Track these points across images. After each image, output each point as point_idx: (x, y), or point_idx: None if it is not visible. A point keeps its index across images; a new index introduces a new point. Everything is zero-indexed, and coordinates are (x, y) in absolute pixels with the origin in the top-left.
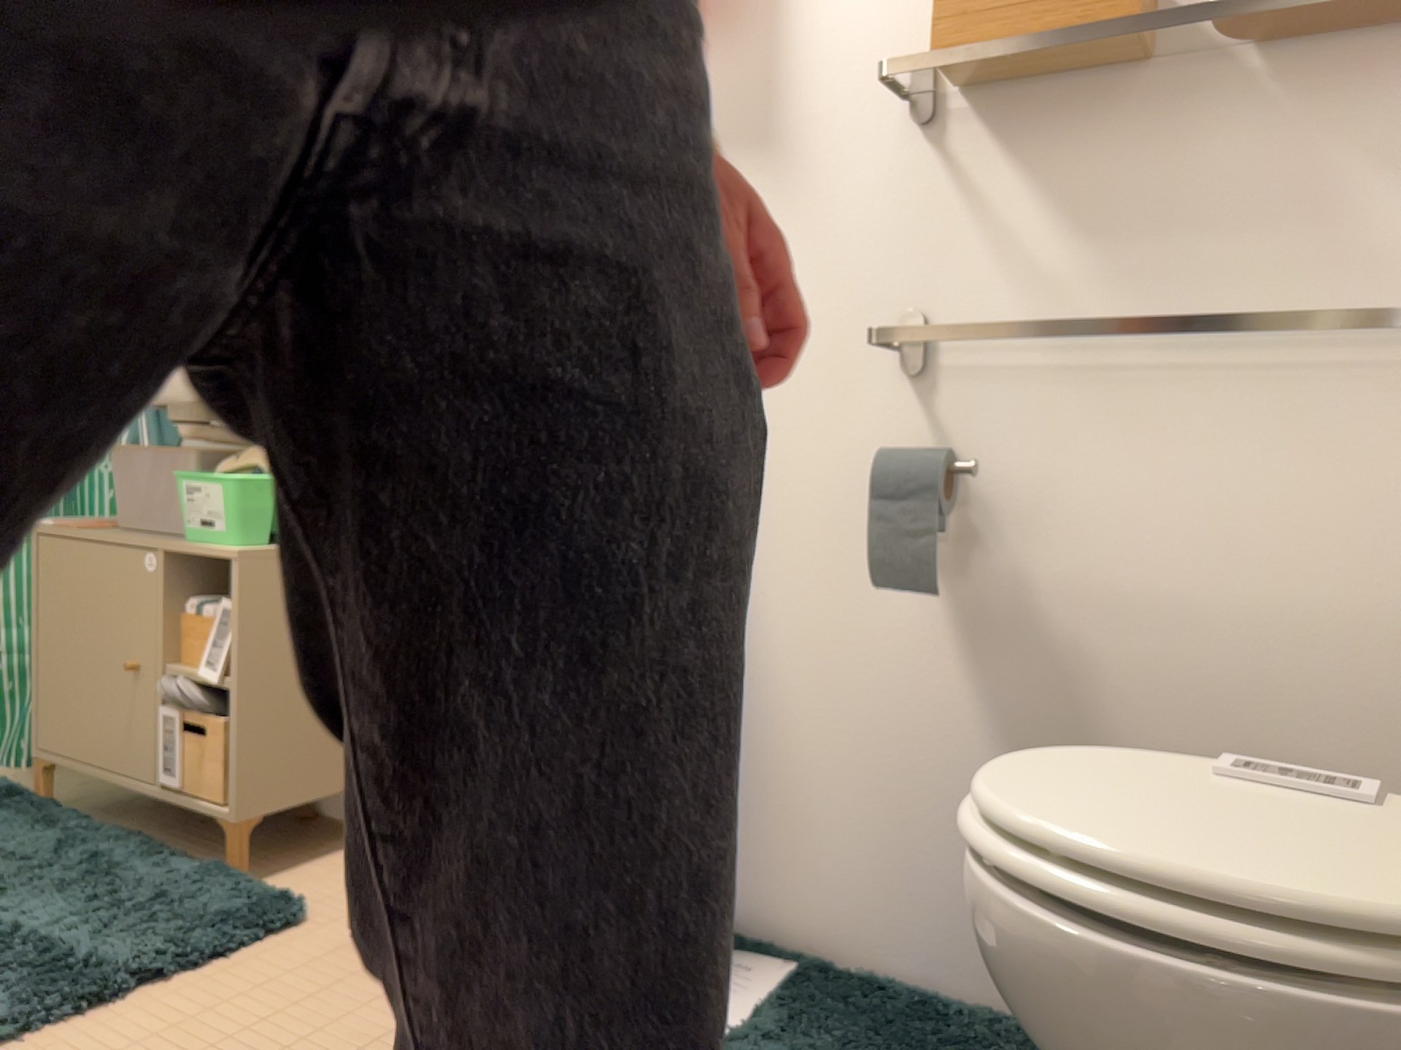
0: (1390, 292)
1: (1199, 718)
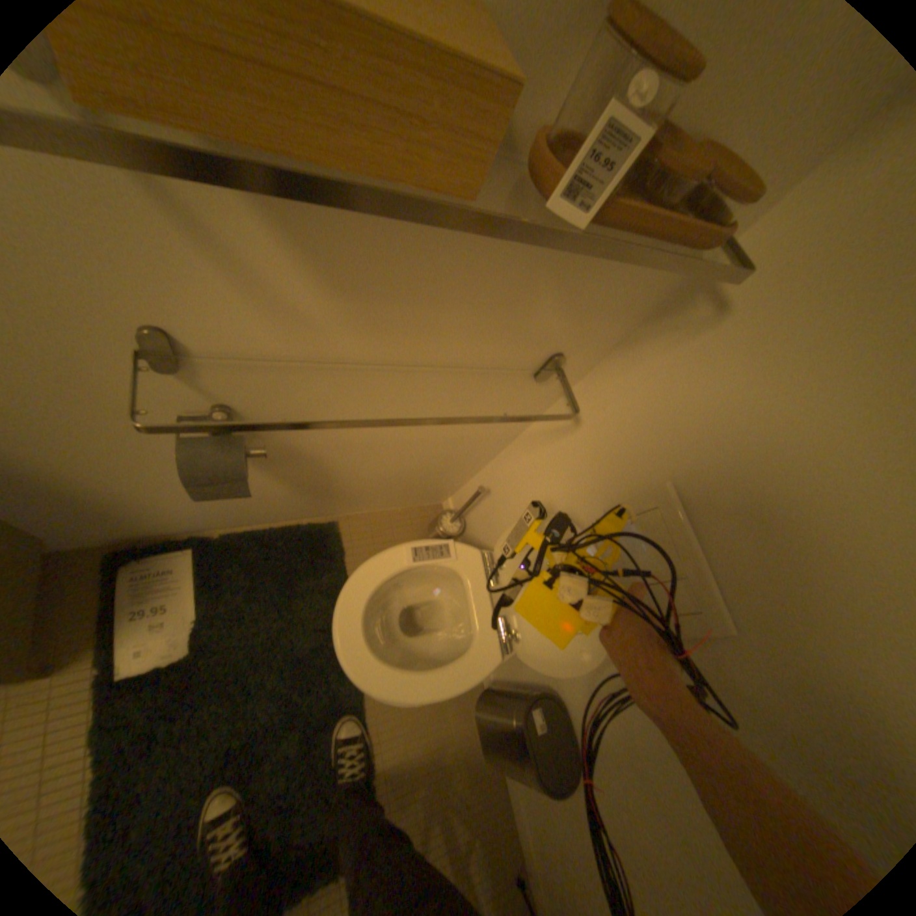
0: (529, 349)
1: (381, 466)
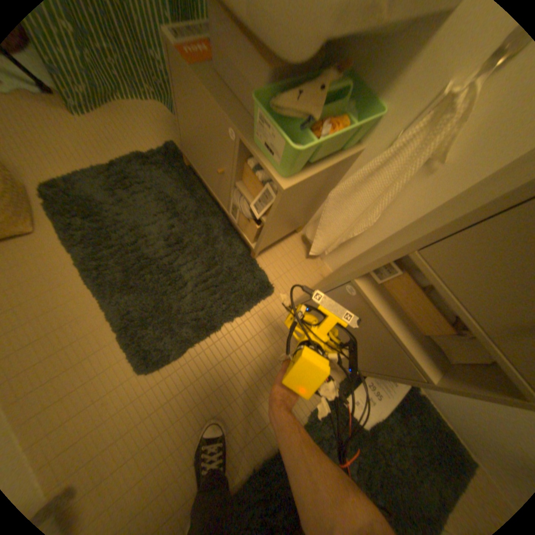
0: None
1: None
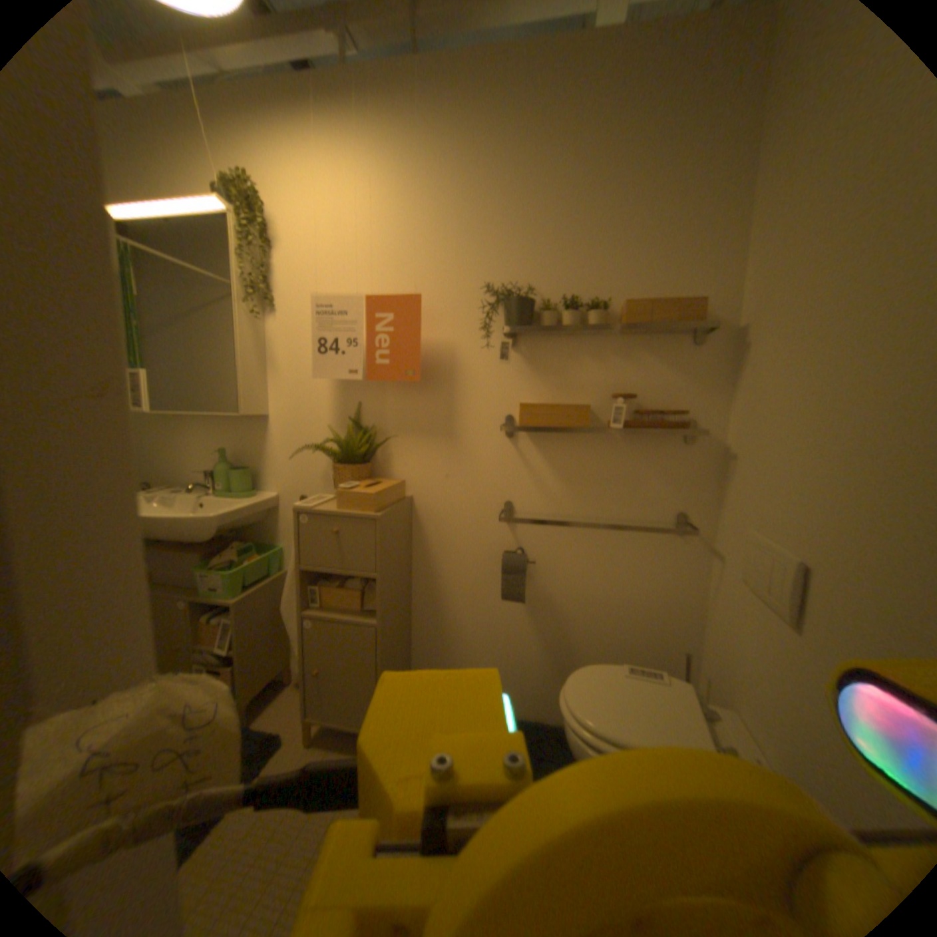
0: (661, 509)
1: (605, 632)
